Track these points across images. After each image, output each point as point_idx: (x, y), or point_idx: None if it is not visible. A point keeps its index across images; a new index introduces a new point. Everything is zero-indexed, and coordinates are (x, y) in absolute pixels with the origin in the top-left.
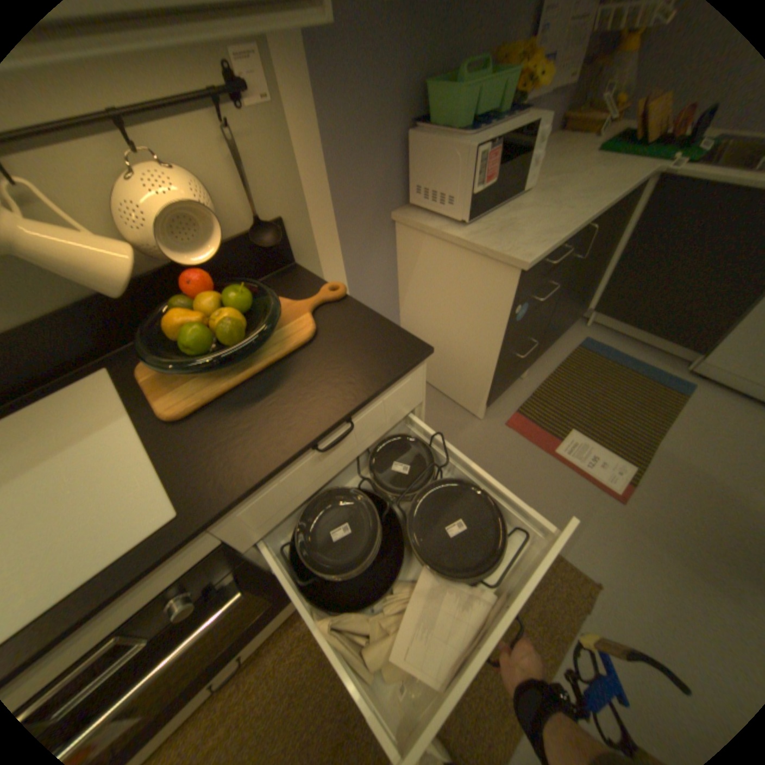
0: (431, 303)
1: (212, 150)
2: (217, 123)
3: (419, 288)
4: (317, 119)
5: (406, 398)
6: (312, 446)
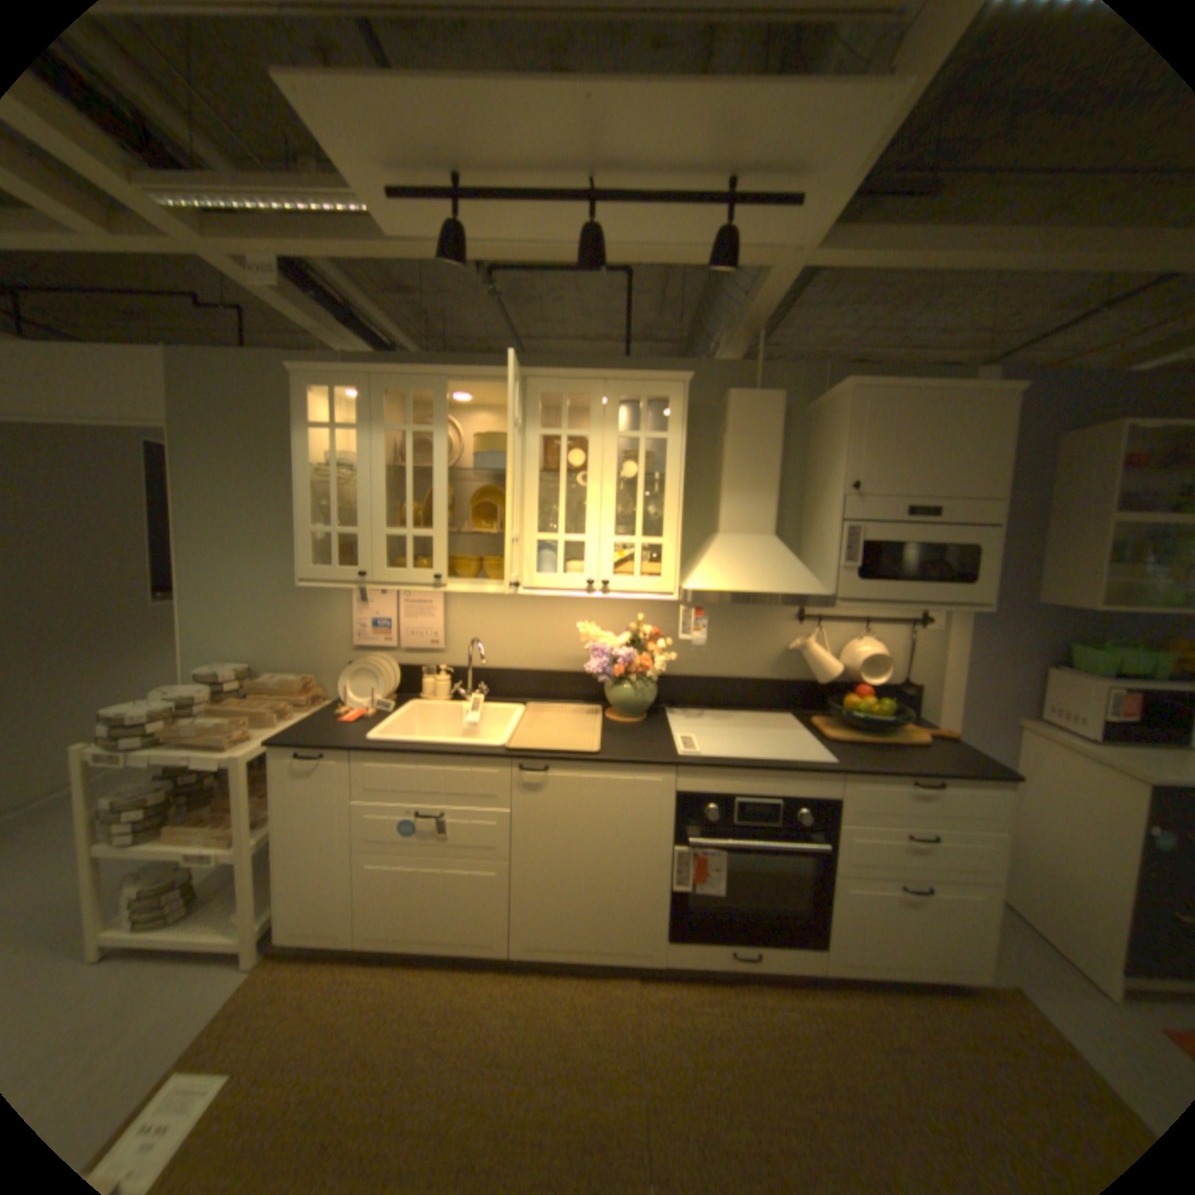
0: (1053, 814)
1: (900, 642)
2: (910, 632)
3: (1042, 796)
4: (971, 645)
5: (994, 814)
6: (916, 784)
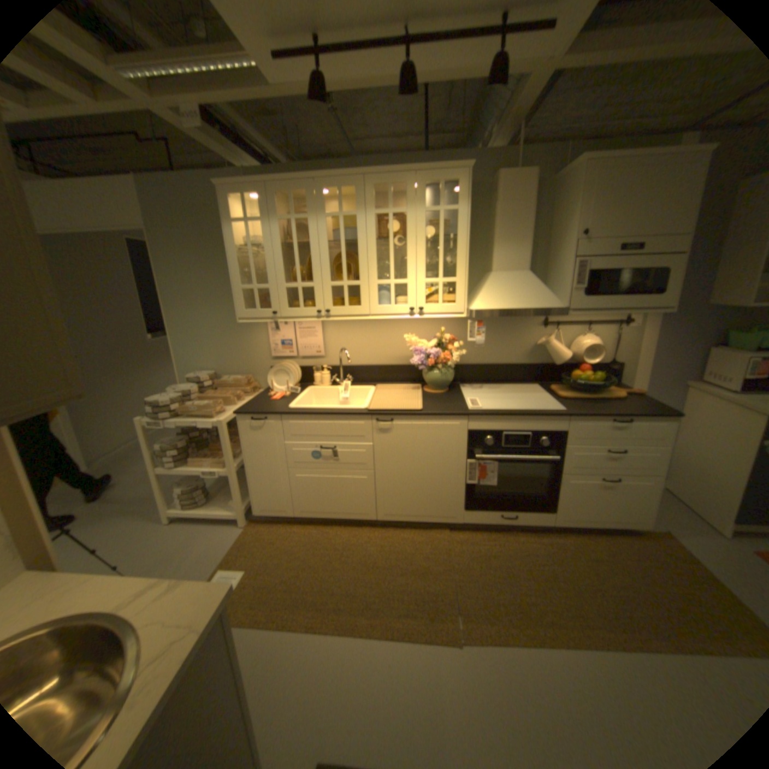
0: (703, 437)
1: (611, 336)
2: (618, 329)
3: (697, 427)
4: (659, 335)
5: (663, 436)
6: (614, 420)
